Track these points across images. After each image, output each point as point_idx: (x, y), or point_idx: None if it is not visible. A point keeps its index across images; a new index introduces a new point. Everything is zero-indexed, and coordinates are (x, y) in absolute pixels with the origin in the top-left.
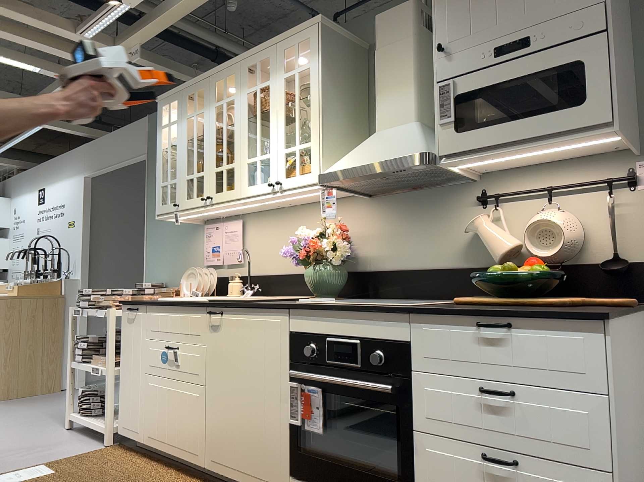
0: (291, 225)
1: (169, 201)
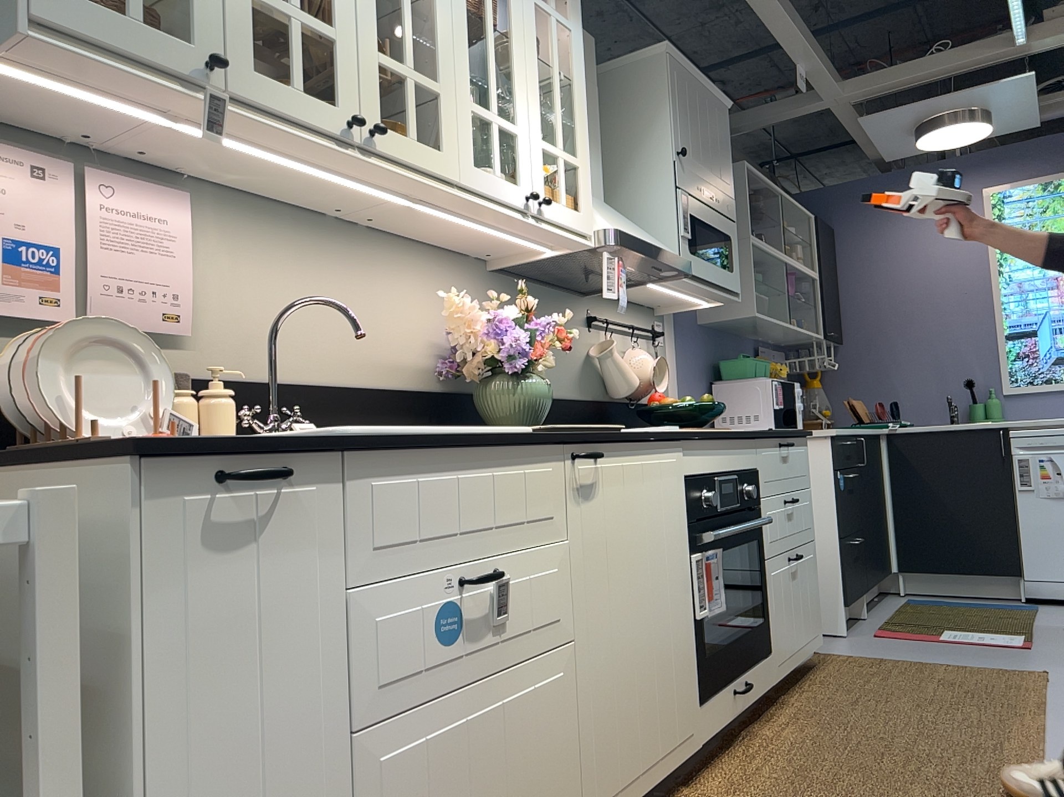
0: (347, 269)
1: (137, 8)
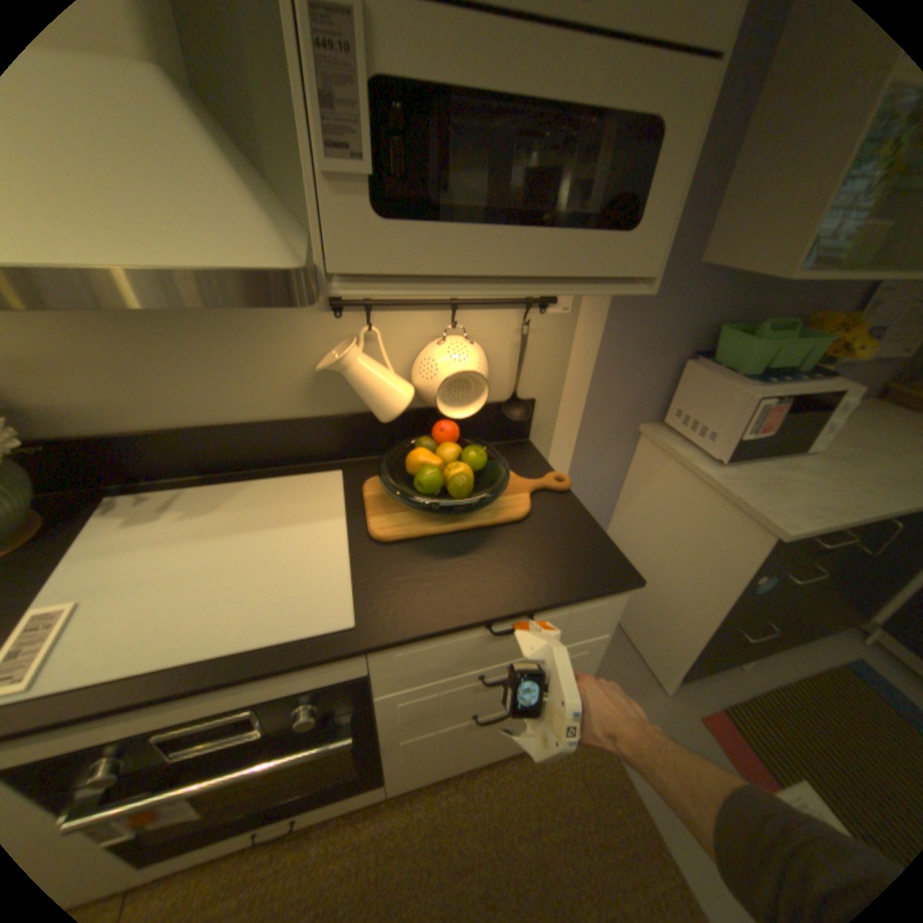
0: None
1: None
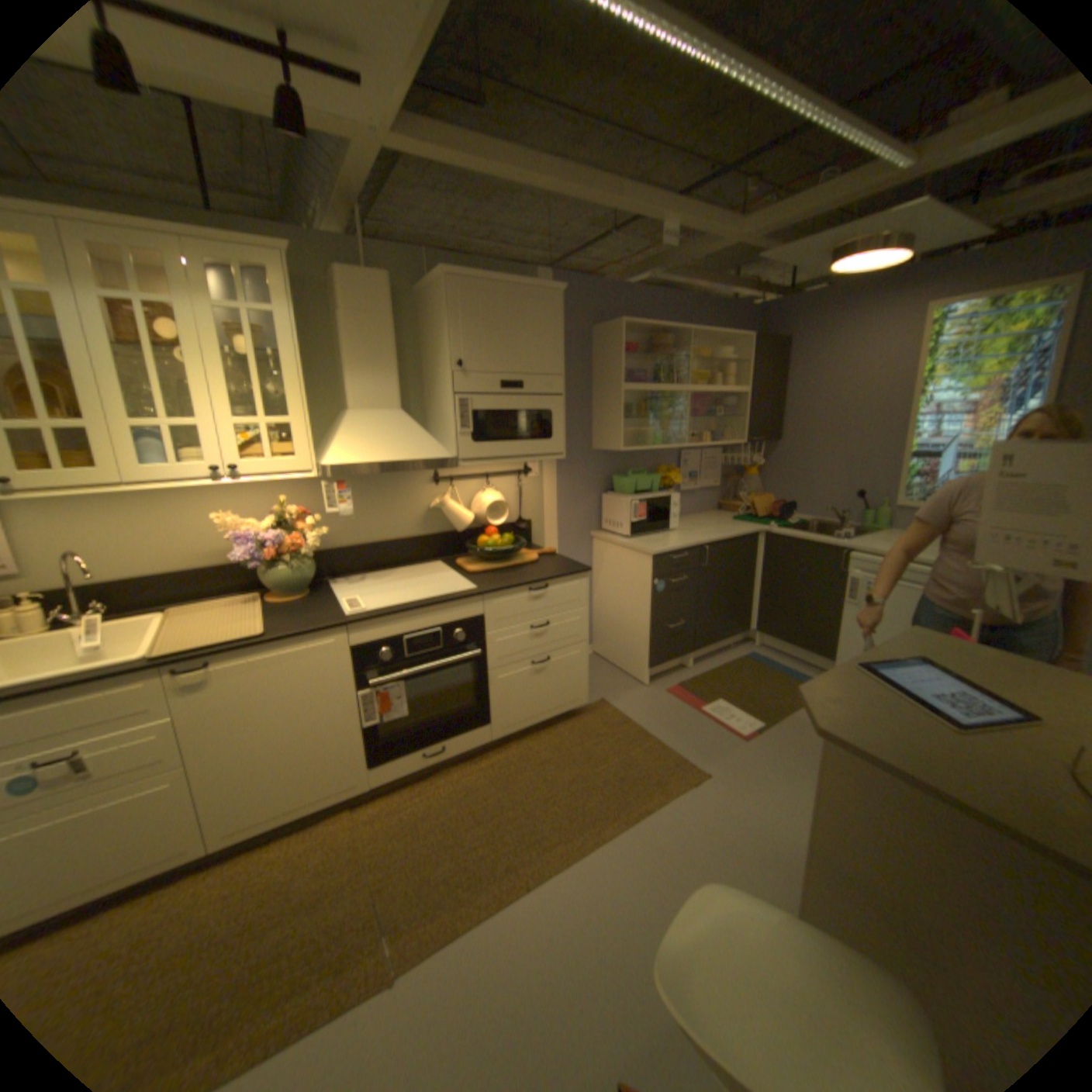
0: (156, 503)
1: None
